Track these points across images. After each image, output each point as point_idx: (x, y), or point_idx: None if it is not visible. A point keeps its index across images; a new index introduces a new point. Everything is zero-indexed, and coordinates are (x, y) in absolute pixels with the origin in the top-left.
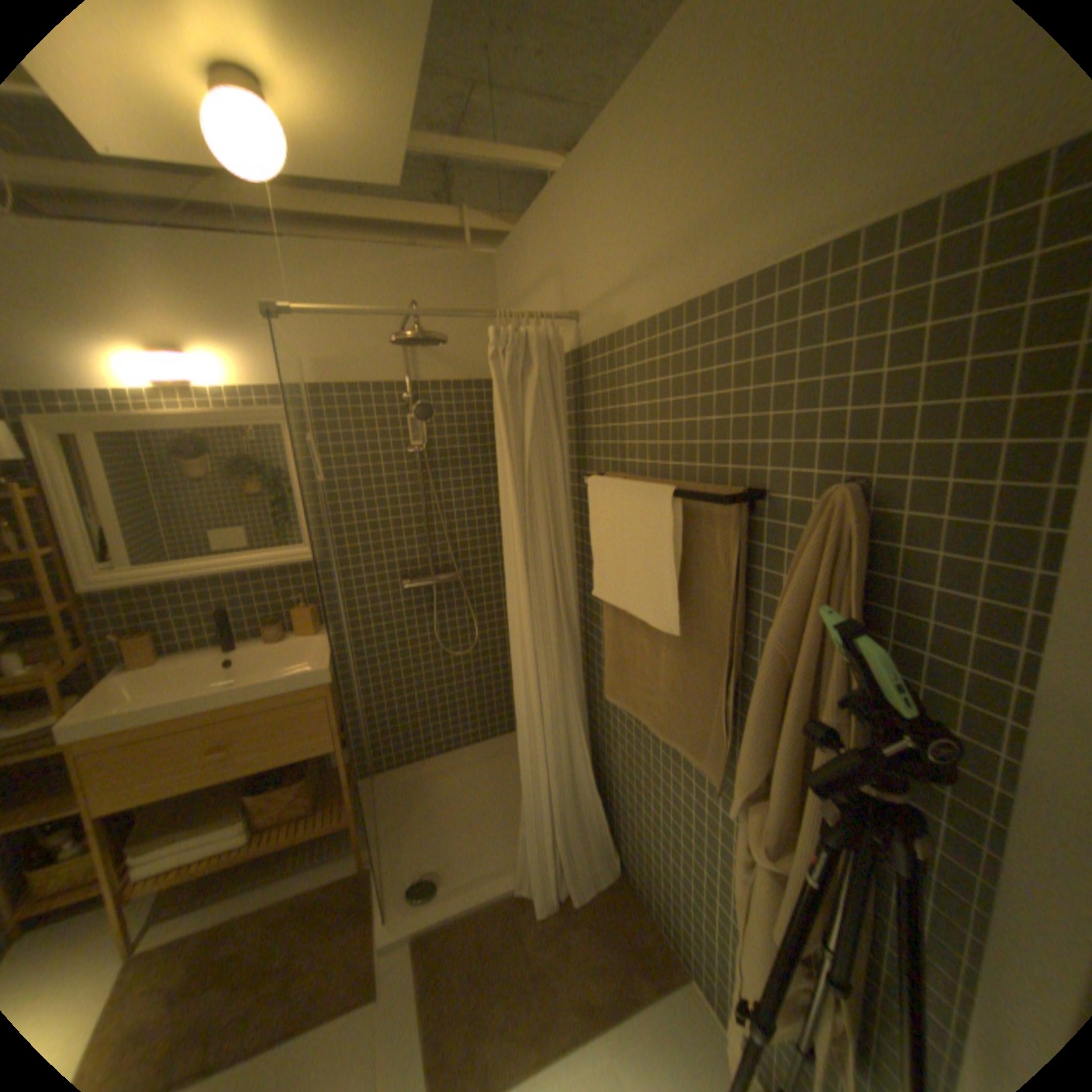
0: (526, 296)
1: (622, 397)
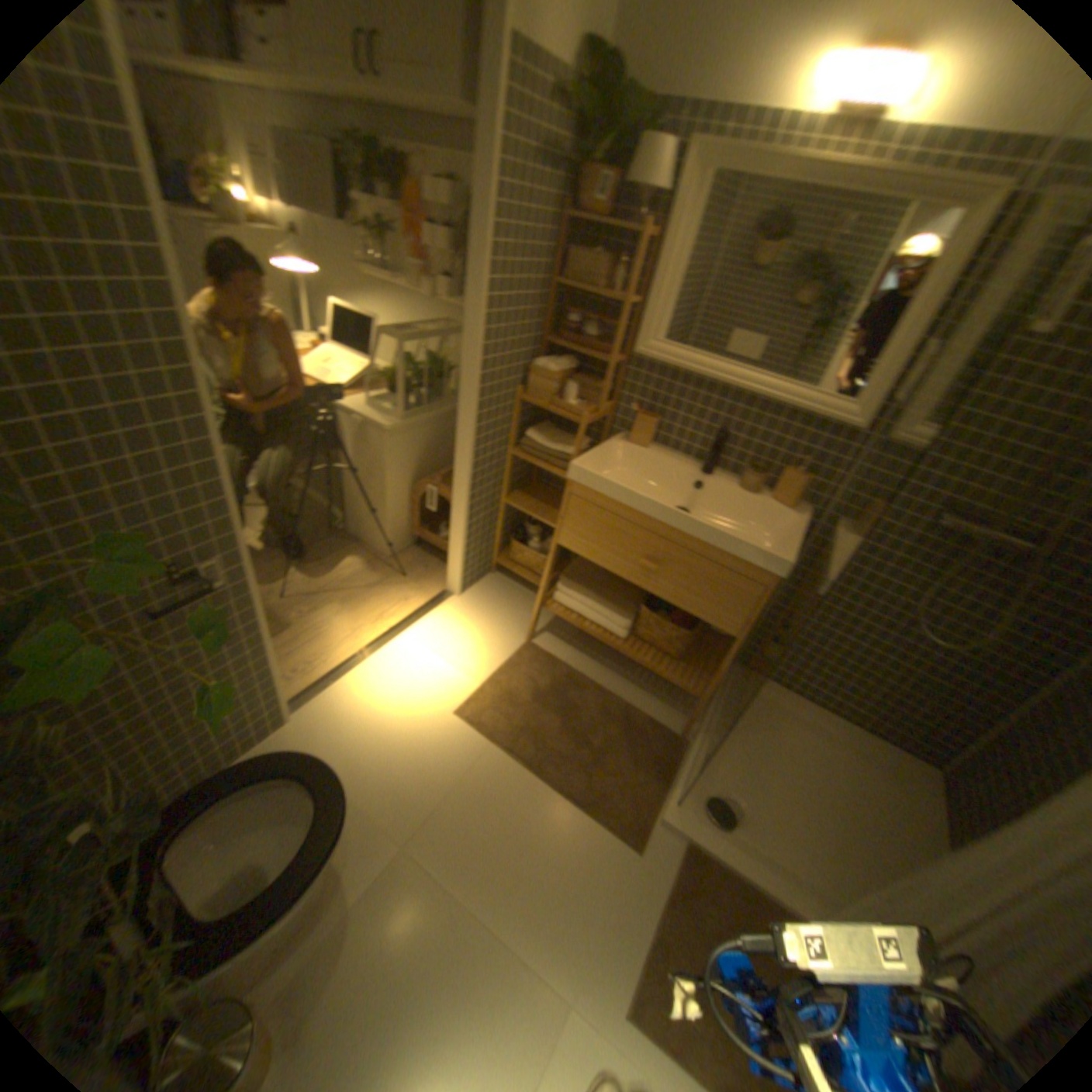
0: None
1: None
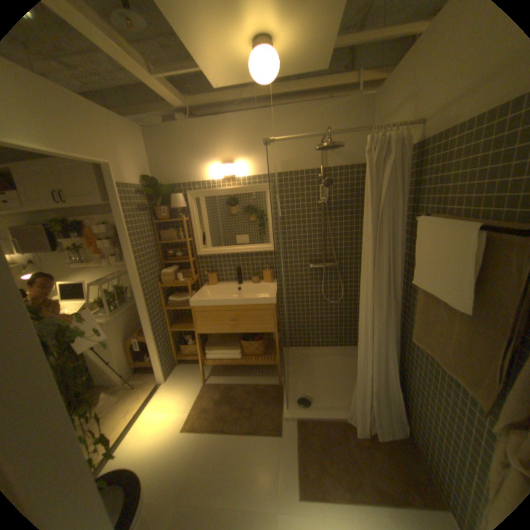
0: (391, 113)
1: (450, 167)
